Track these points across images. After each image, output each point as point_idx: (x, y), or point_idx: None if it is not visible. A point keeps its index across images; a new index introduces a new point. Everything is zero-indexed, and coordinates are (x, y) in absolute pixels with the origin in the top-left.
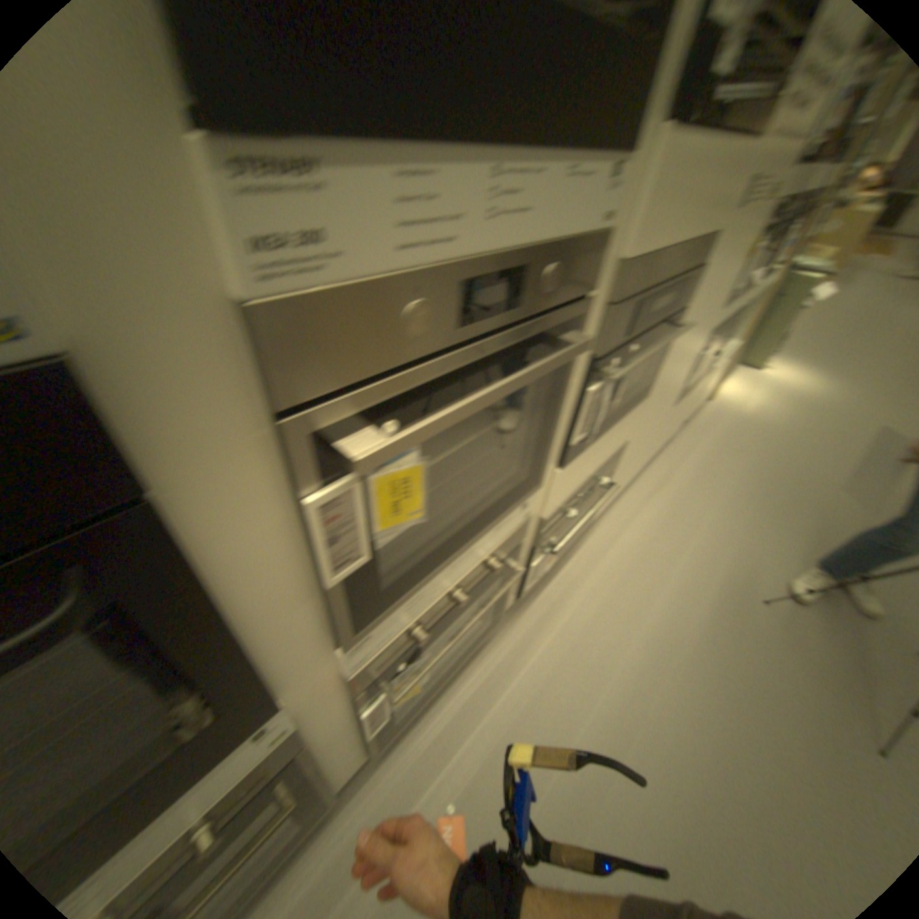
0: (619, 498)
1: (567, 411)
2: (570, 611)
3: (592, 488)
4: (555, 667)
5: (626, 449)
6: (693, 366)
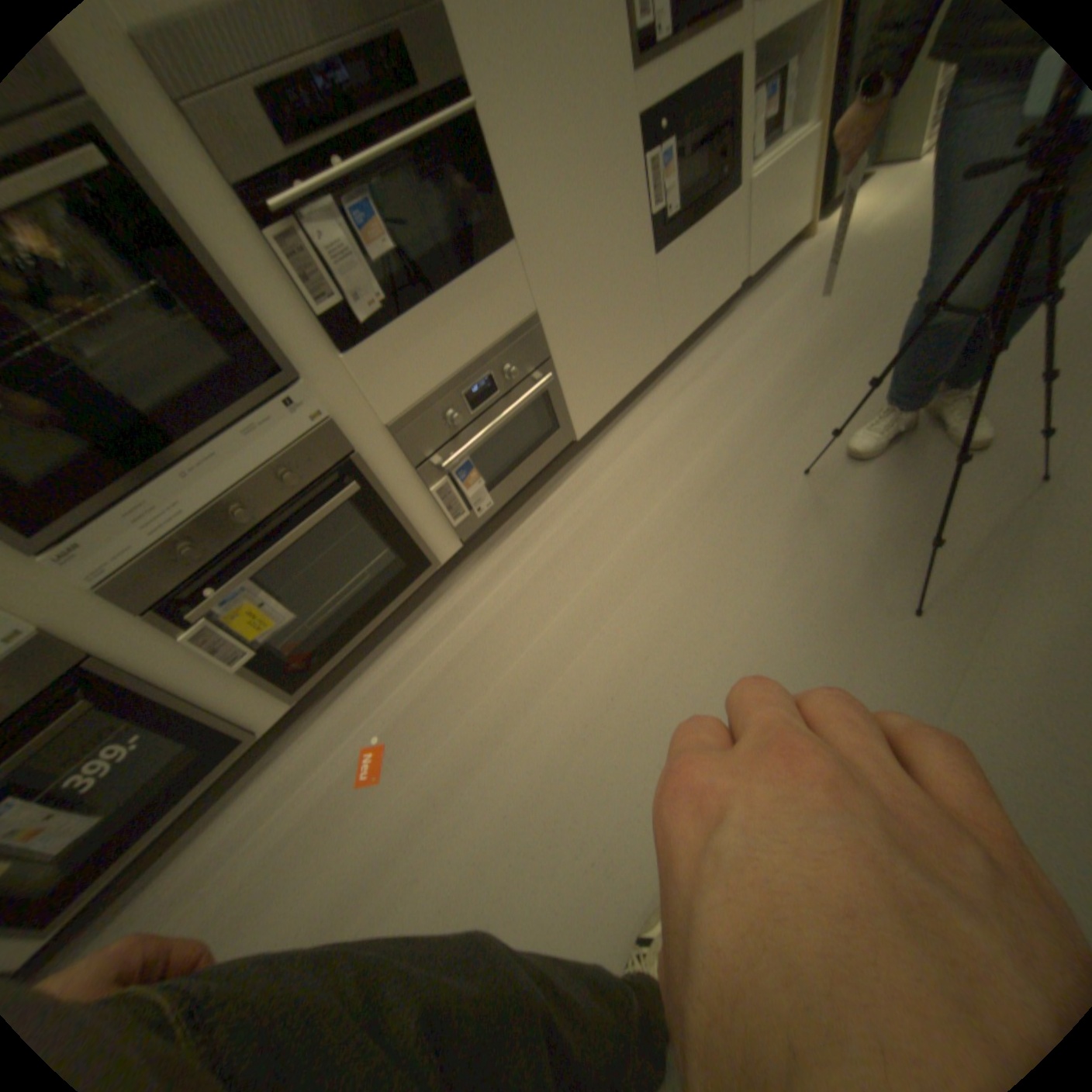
0: (641, 399)
1: (260, 269)
2: (544, 539)
3: (494, 379)
4: (513, 597)
5: (544, 318)
6: (636, 170)
